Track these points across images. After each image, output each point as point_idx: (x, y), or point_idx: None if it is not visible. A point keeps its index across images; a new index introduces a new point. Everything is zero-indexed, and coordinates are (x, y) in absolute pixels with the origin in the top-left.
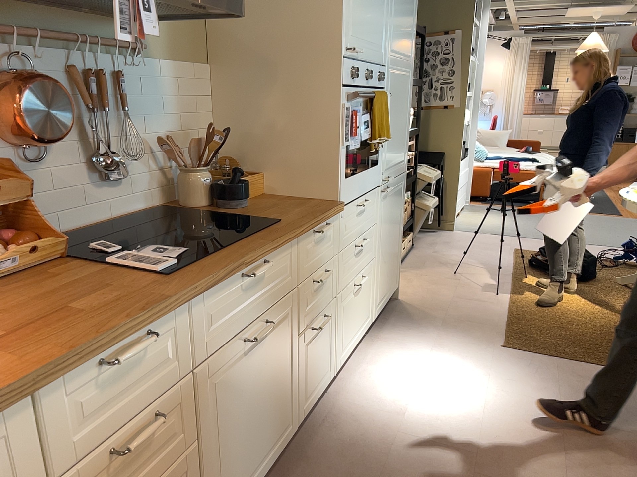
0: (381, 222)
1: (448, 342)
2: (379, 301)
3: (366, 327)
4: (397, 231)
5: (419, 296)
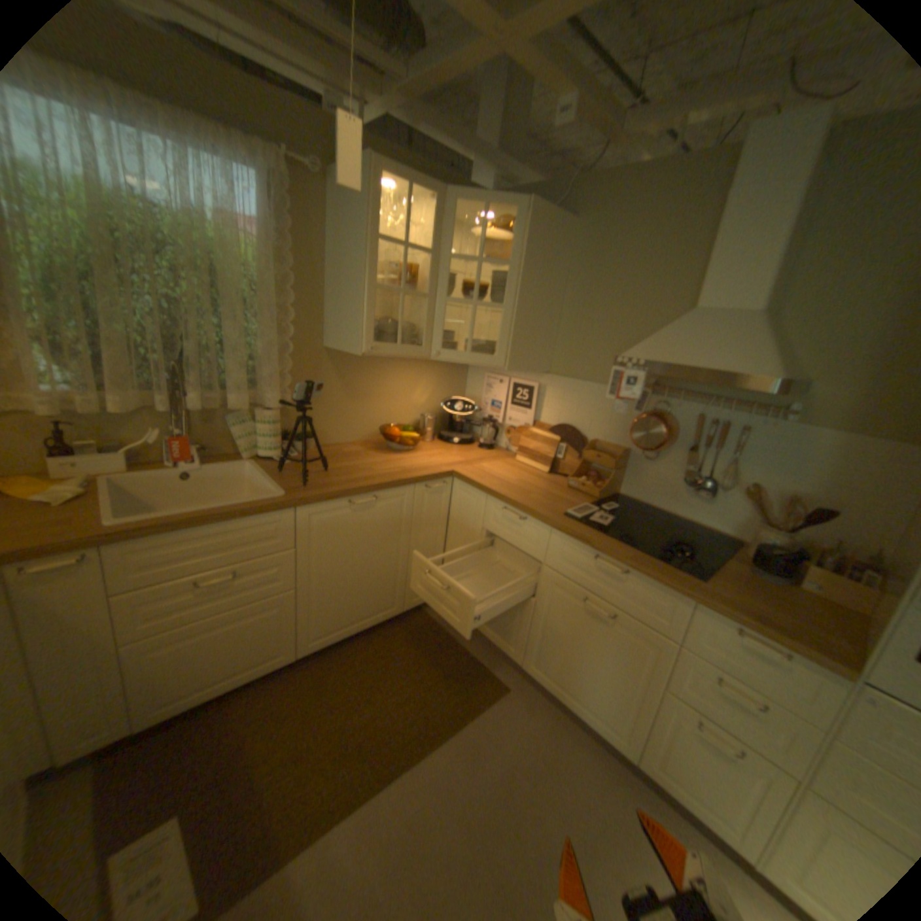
0: None
1: None
2: None
3: None
4: None
5: None
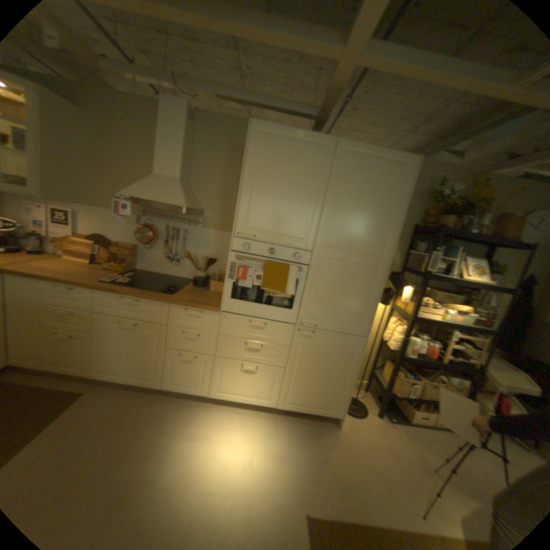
0: (298, 351)
1: (290, 468)
2: (291, 404)
3: (261, 404)
4: (338, 375)
5: (357, 443)
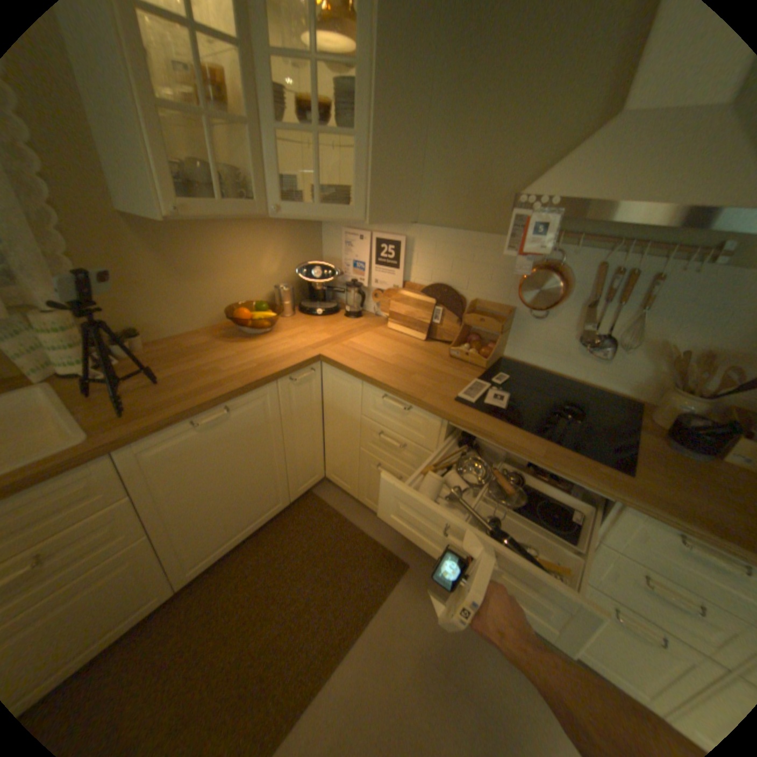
0: None
1: None
2: None
3: None
4: None
5: None
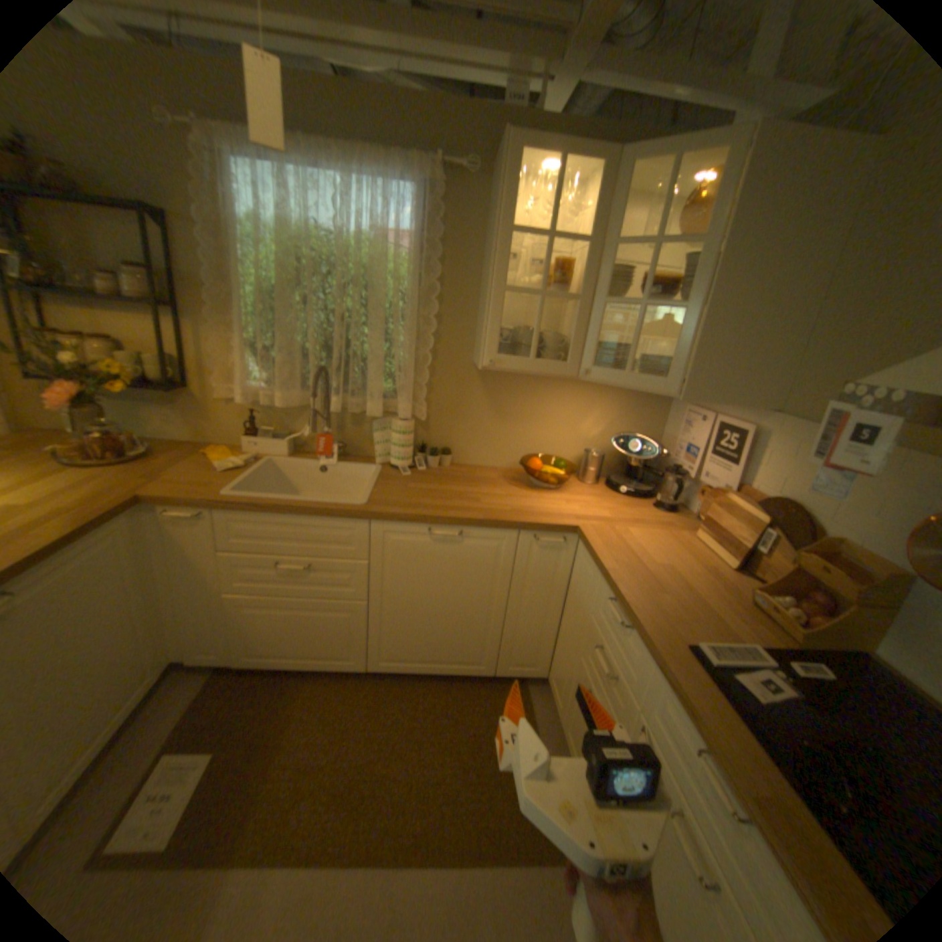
0: None
1: None
2: None
3: None
4: None
5: None
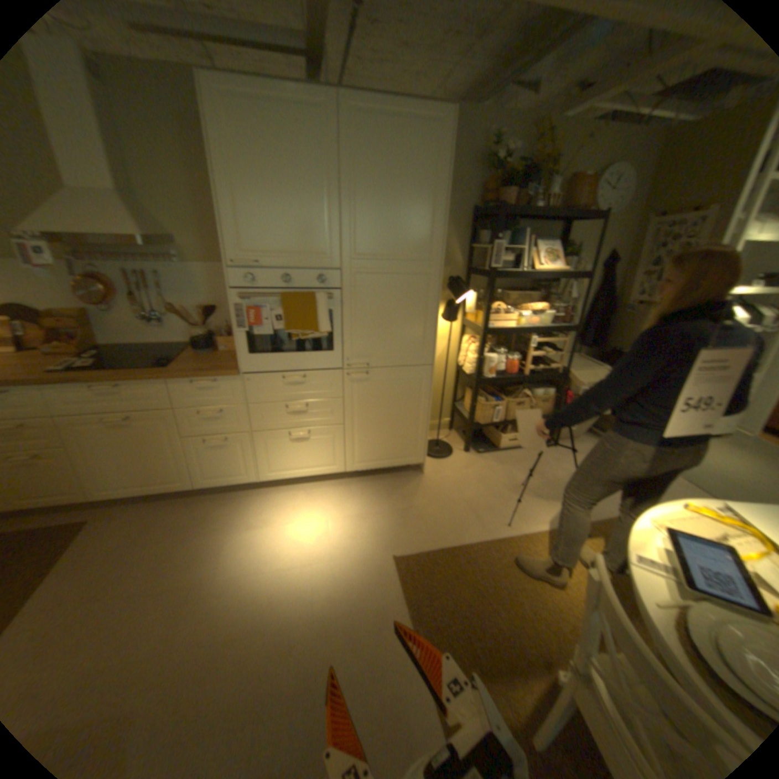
0: (353, 400)
1: (370, 523)
2: (360, 461)
3: (324, 471)
4: (407, 415)
5: (440, 481)
